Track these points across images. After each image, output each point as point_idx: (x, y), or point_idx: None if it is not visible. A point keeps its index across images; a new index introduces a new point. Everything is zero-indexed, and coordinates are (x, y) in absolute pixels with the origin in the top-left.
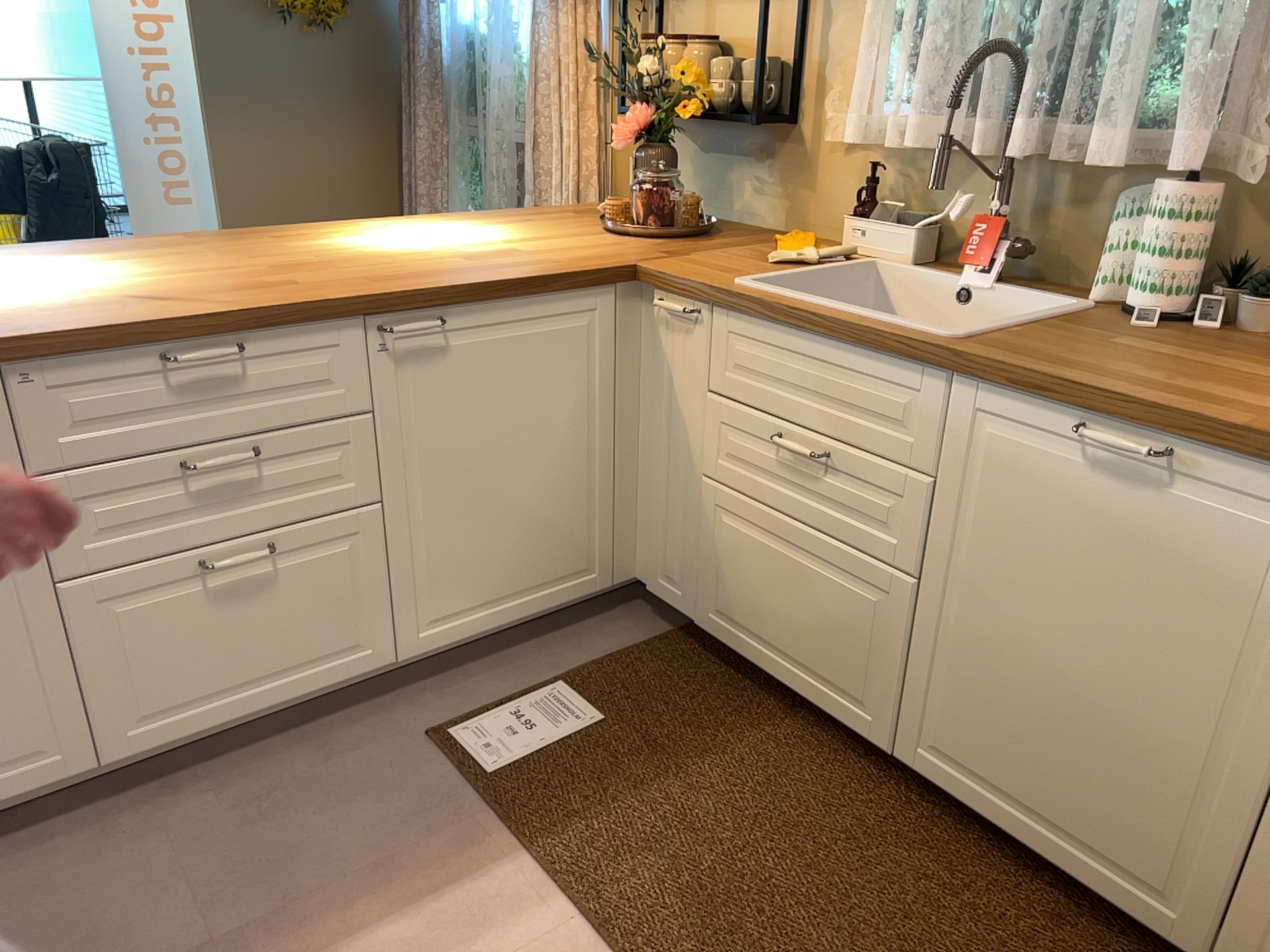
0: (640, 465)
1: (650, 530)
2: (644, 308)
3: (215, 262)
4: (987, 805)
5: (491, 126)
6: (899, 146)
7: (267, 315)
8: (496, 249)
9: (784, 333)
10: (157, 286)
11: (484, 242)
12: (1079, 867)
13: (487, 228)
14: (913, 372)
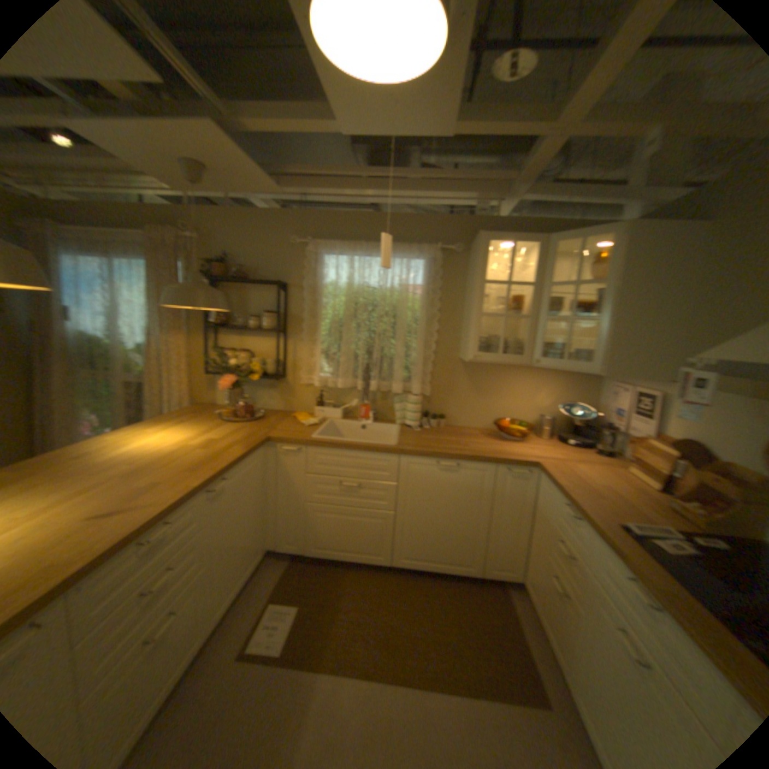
0: (271, 506)
1: (280, 529)
2: (272, 450)
3: (81, 484)
4: (425, 567)
5: (110, 374)
6: (335, 386)
7: (179, 504)
8: (207, 441)
9: (341, 451)
10: (85, 508)
11: (192, 438)
12: (452, 571)
13: (177, 430)
14: (389, 456)
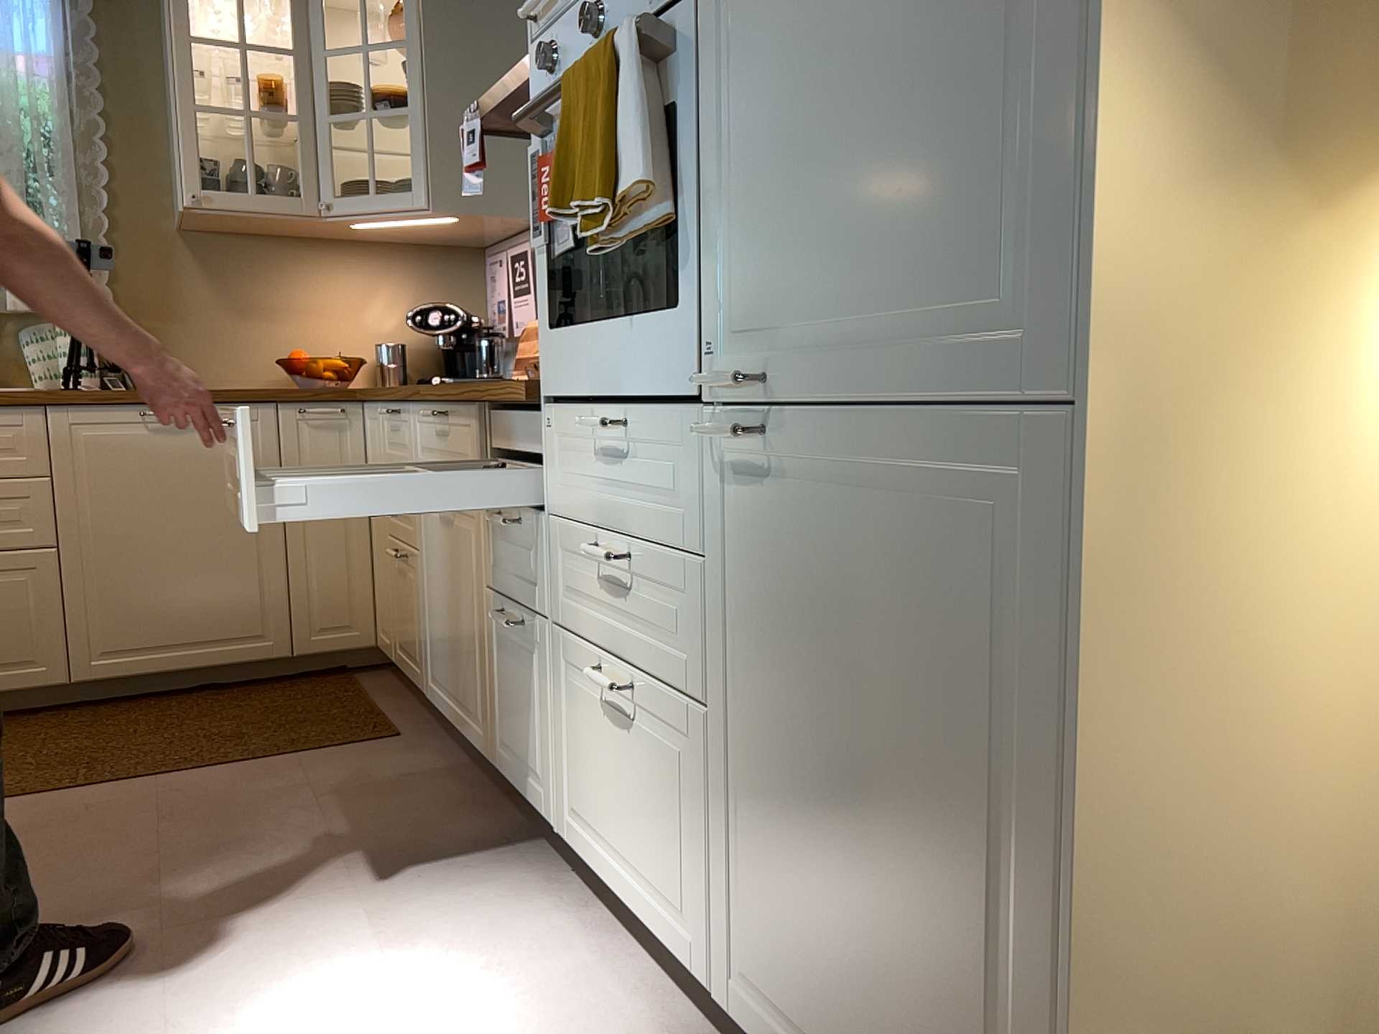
0: None
1: None
2: None
3: None
4: (152, 663)
5: None
6: None
7: None
8: None
9: None
10: None
11: None
12: (217, 656)
13: None
14: (14, 414)
